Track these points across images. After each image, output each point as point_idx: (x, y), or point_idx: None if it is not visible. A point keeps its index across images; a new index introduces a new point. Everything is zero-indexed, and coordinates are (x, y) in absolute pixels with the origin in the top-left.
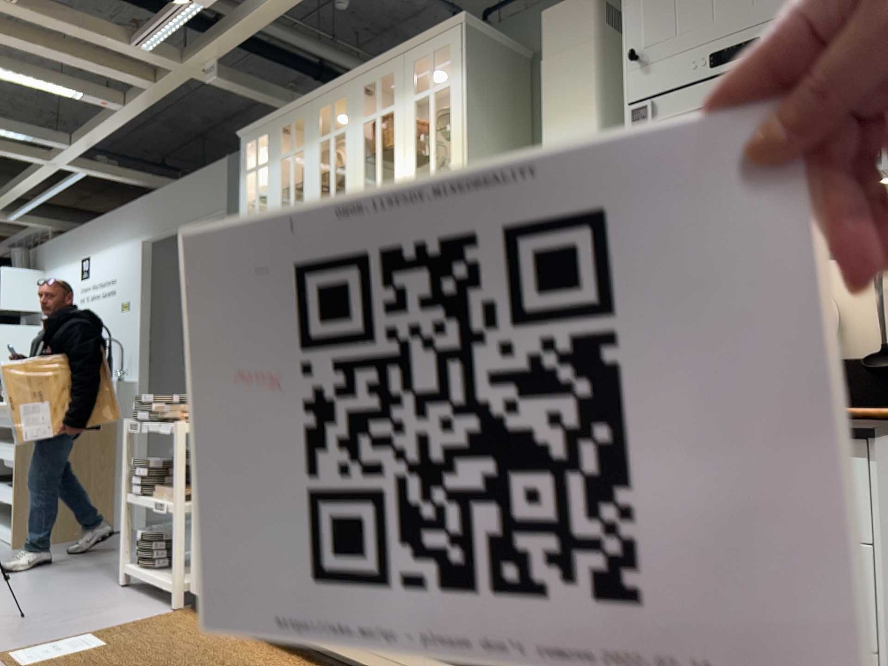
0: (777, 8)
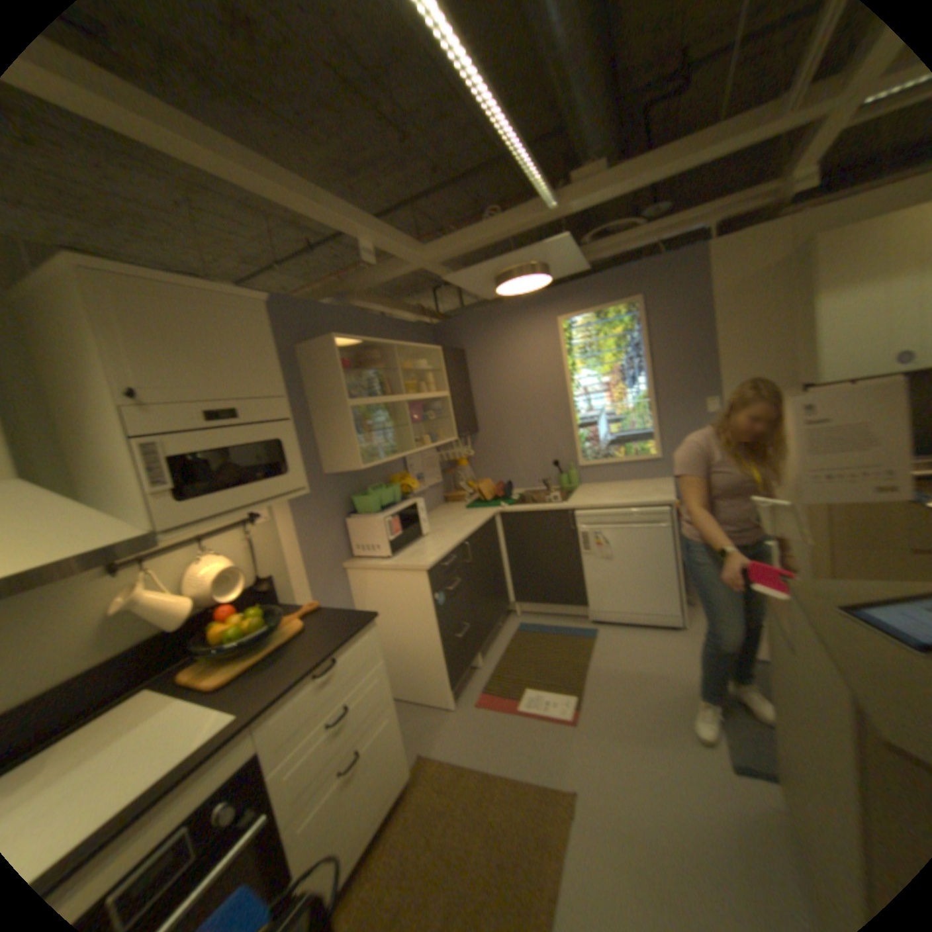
0: (246, 393)
